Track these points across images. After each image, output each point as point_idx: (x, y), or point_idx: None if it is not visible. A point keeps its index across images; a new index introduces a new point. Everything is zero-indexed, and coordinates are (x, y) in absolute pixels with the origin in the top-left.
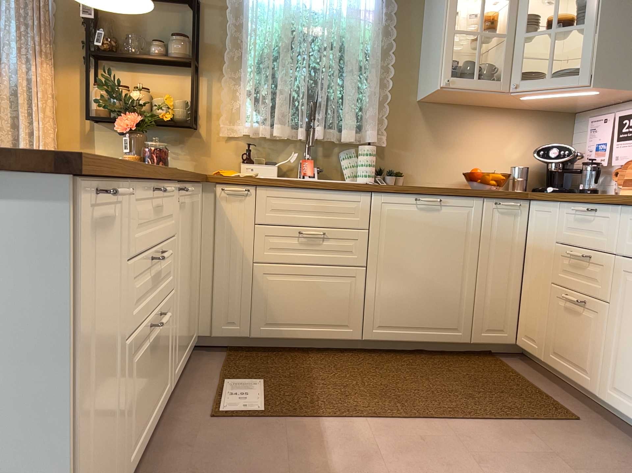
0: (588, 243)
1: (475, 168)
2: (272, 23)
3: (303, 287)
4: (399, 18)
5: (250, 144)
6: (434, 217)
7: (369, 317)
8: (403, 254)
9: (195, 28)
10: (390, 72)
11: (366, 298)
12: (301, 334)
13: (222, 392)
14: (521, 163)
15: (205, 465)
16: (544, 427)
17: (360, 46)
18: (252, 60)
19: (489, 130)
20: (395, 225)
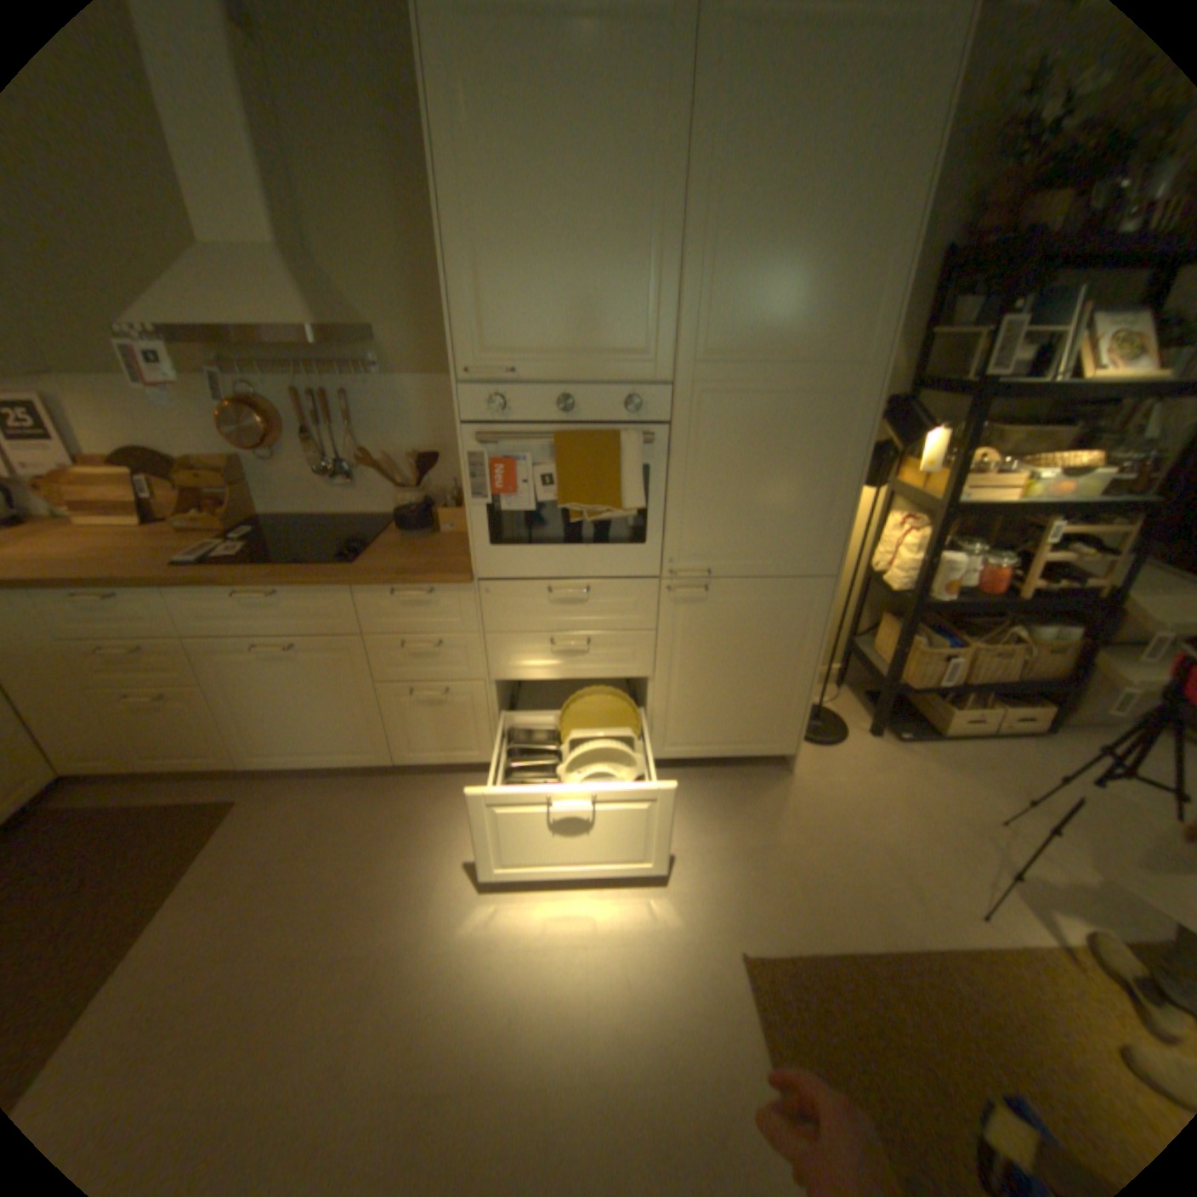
0: (123, 632)
1: None
2: None
3: None
4: None
5: None
6: None
7: None
8: None
9: None
10: None
11: None
12: None
13: None
14: None
15: None
16: (215, 844)
17: None
18: None
19: None
20: None
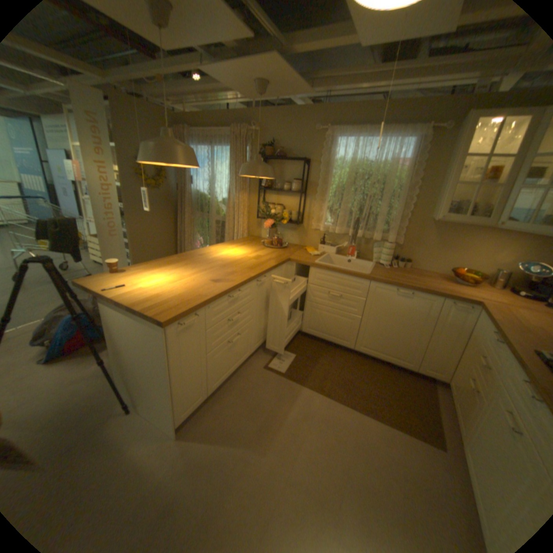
0: (494, 359)
1: (468, 264)
2: (345, 169)
3: (328, 317)
4: (430, 162)
5: (325, 235)
6: (407, 302)
7: (359, 341)
8: (383, 316)
9: (303, 176)
10: (413, 200)
11: (359, 331)
12: (324, 337)
13: (276, 356)
14: (511, 267)
15: (248, 391)
16: (418, 444)
17: (396, 182)
18: (330, 192)
19: (487, 241)
20: (381, 300)
